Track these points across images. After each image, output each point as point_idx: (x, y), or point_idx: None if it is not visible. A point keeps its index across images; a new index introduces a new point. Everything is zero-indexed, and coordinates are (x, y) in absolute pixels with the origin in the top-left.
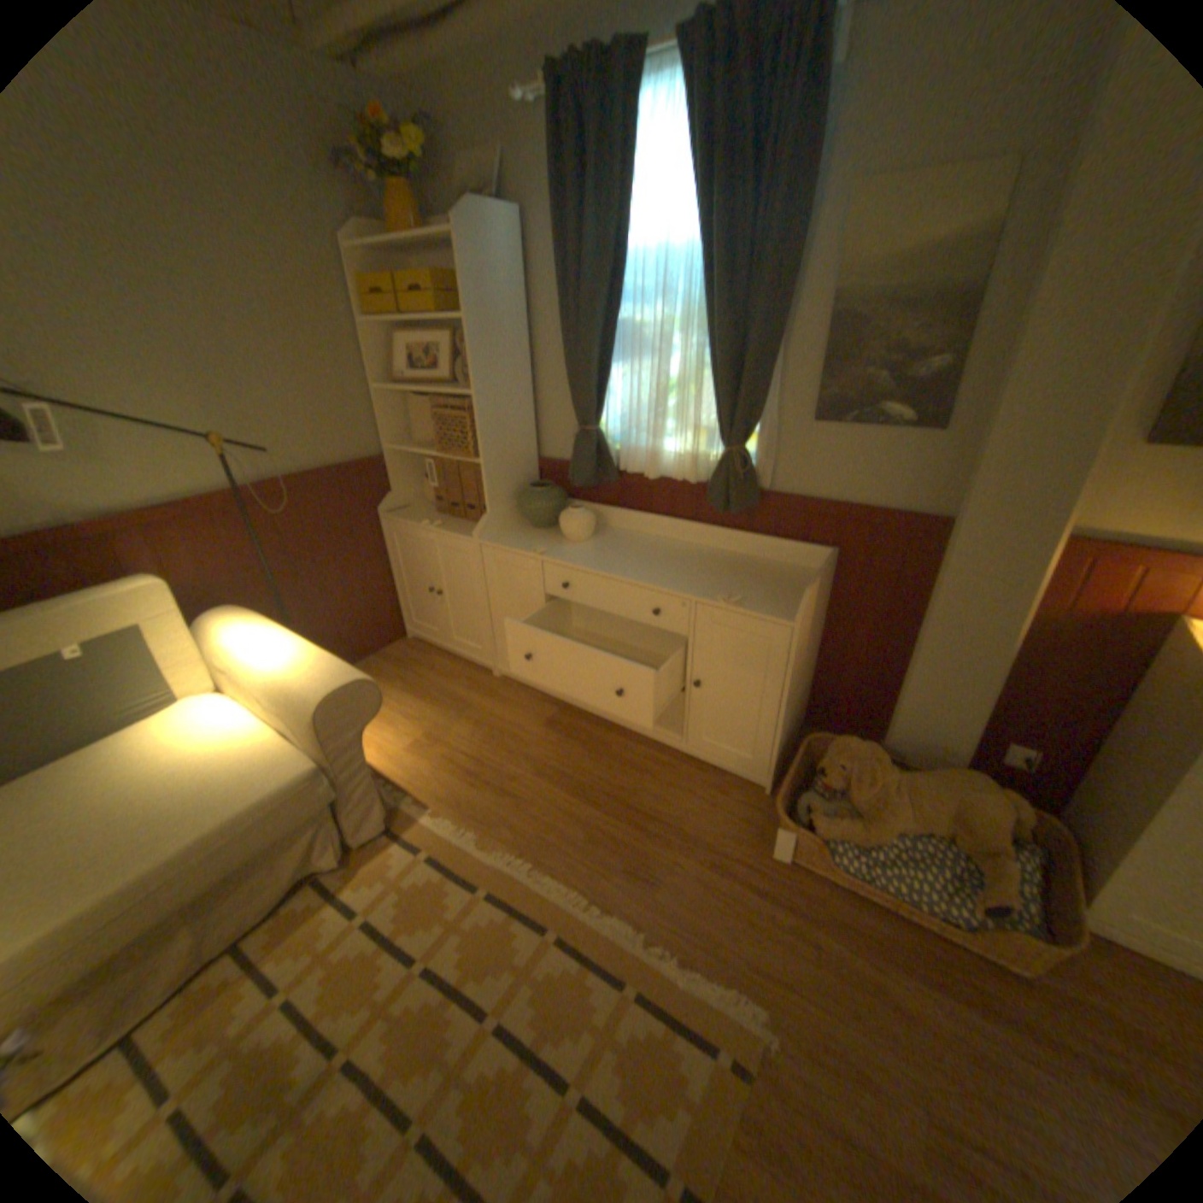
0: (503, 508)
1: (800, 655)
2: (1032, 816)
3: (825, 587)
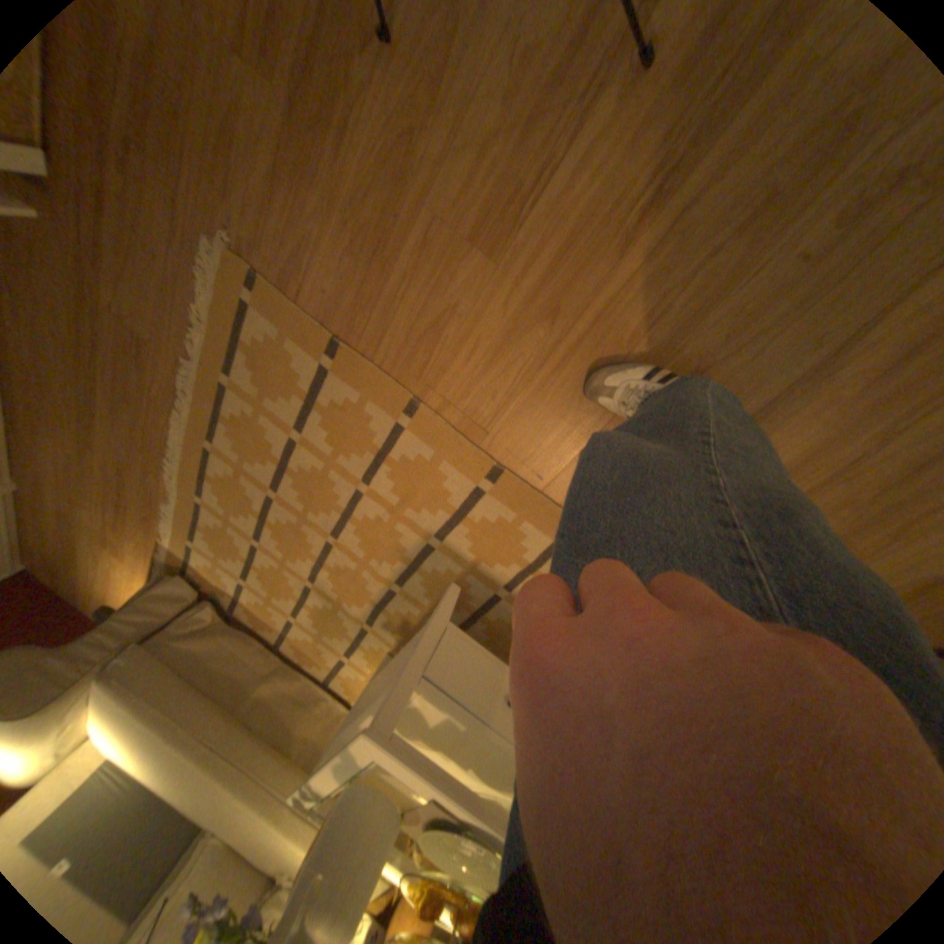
0: None
1: None
2: None
3: None
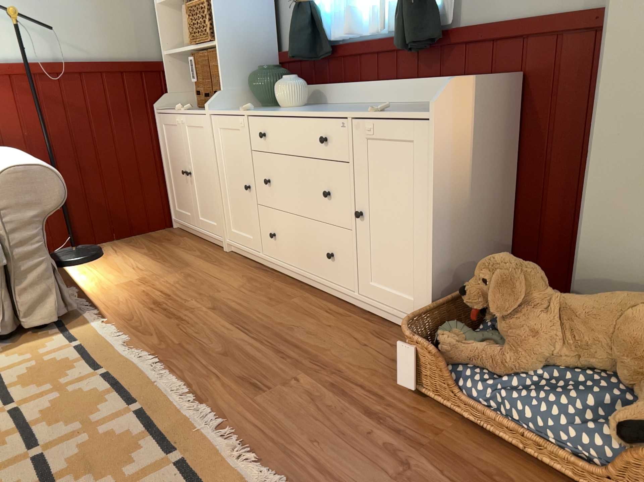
0: (238, 89)
1: (454, 166)
2: None
3: (501, 110)
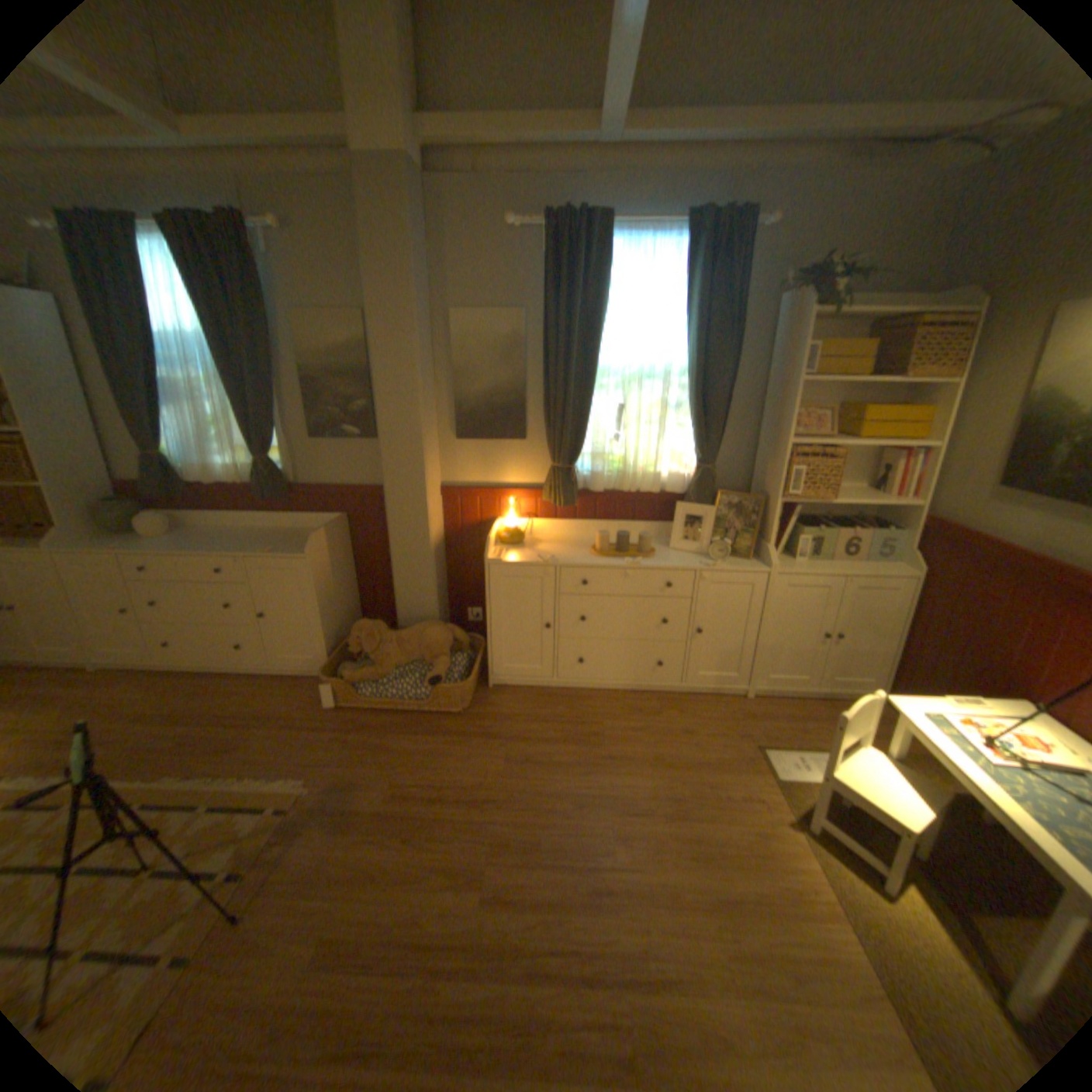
0: (75, 523)
1: (323, 578)
2: (461, 634)
3: (340, 537)
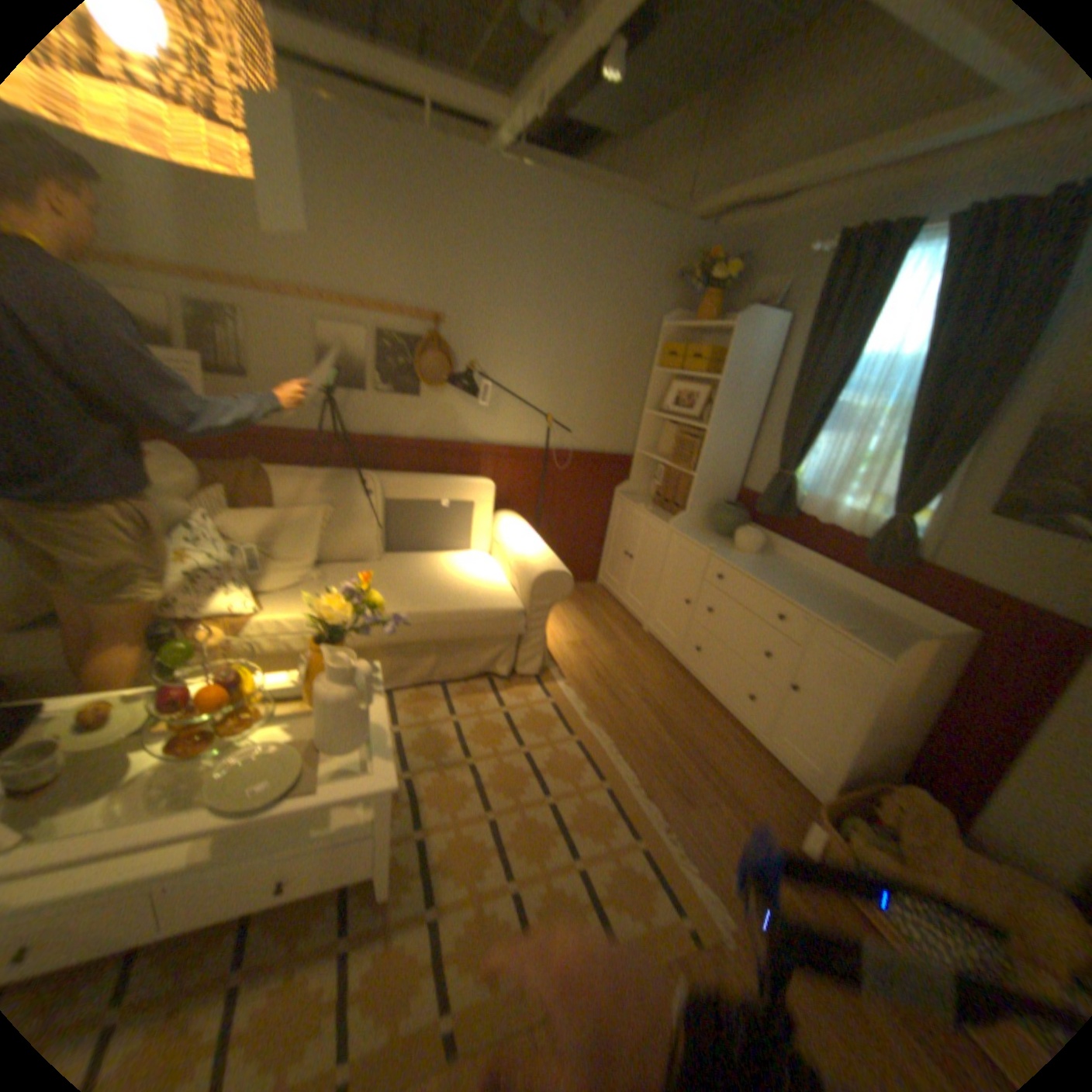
0: (698, 512)
1: (898, 701)
2: None
3: (954, 660)
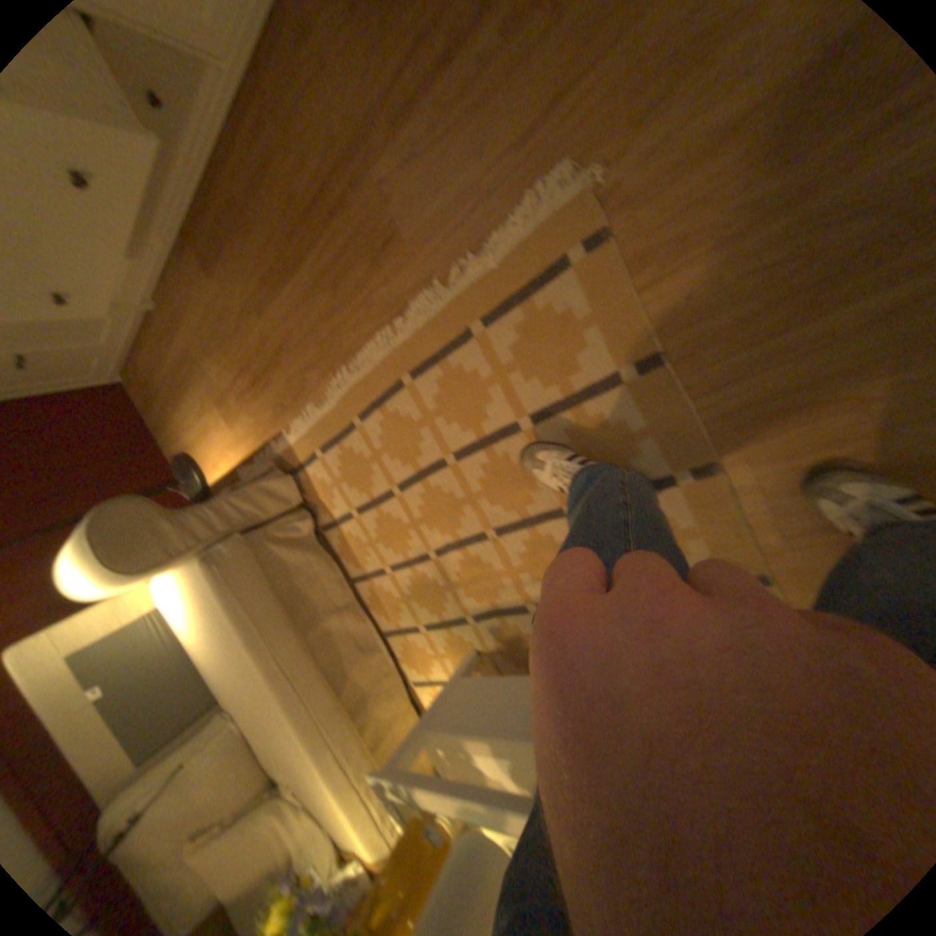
0: None
1: None
2: None
3: None
